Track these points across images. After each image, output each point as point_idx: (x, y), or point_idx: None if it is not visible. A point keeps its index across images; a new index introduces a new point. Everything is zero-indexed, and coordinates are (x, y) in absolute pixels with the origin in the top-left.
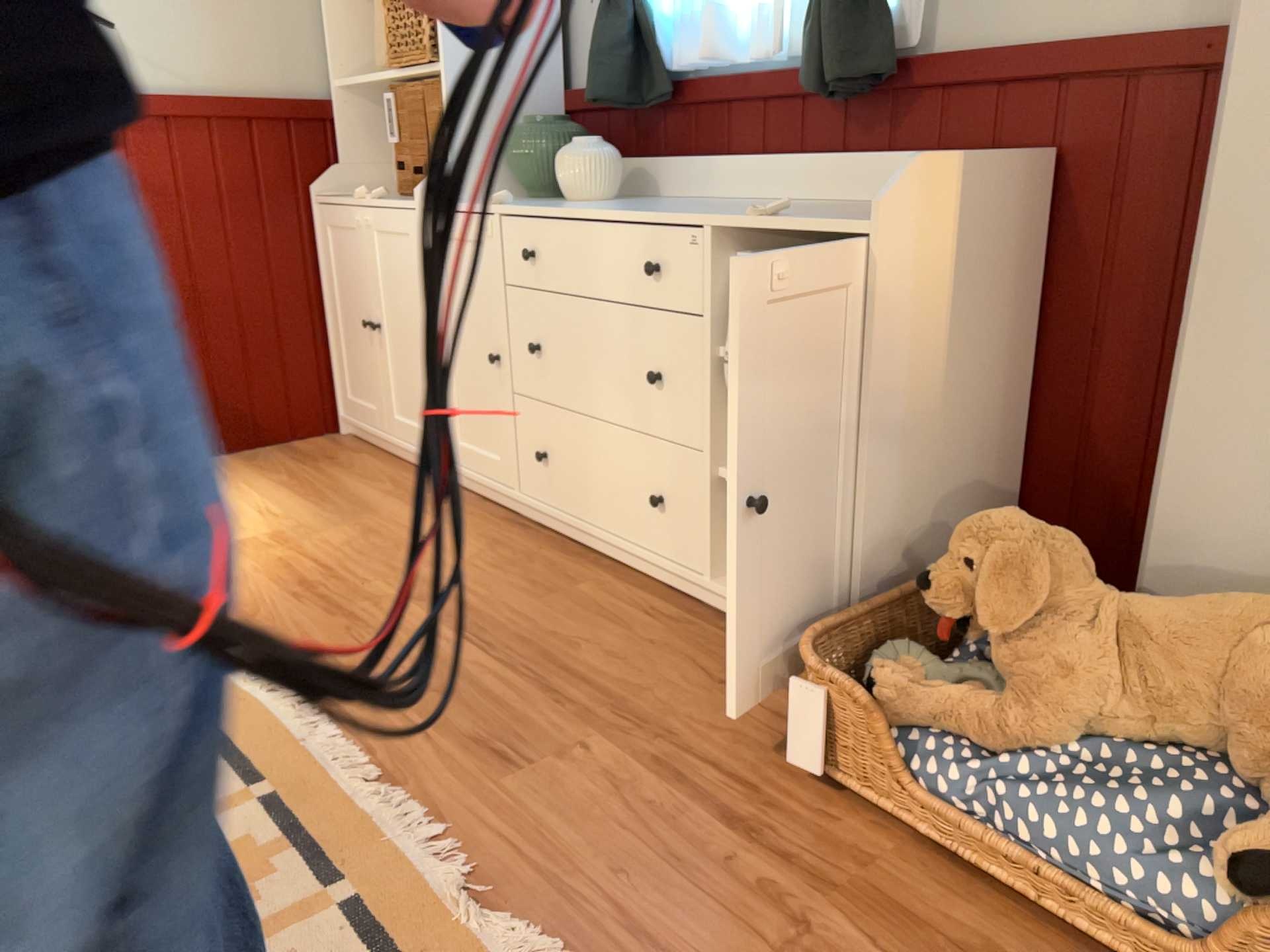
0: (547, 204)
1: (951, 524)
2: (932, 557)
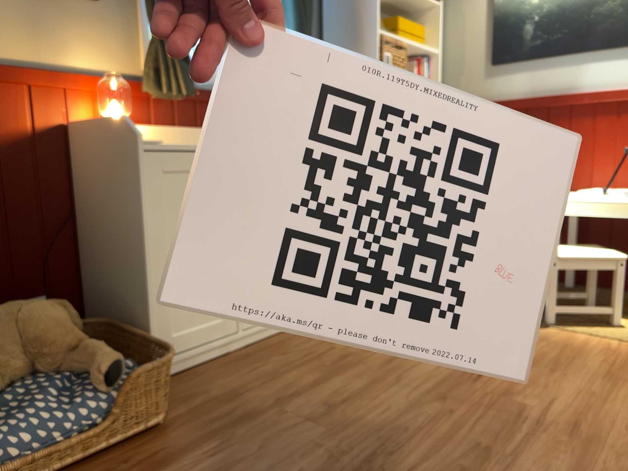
0: None
1: None
2: None
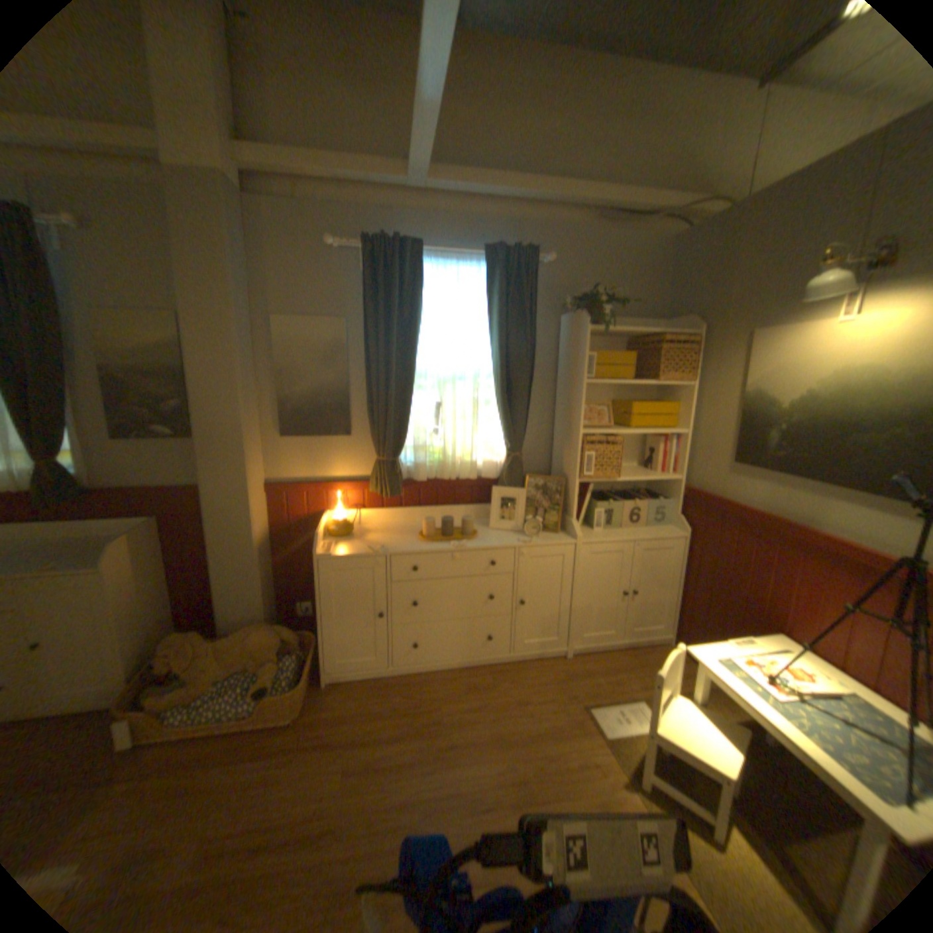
0: None
1: (151, 638)
2: (147, 653)
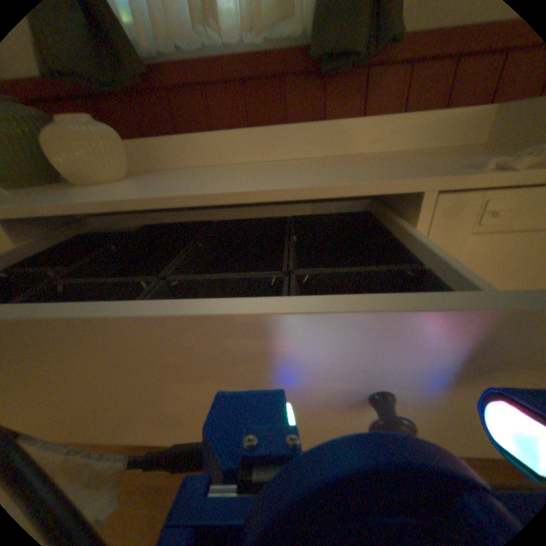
0: (62, 189)
1: None
2: None
